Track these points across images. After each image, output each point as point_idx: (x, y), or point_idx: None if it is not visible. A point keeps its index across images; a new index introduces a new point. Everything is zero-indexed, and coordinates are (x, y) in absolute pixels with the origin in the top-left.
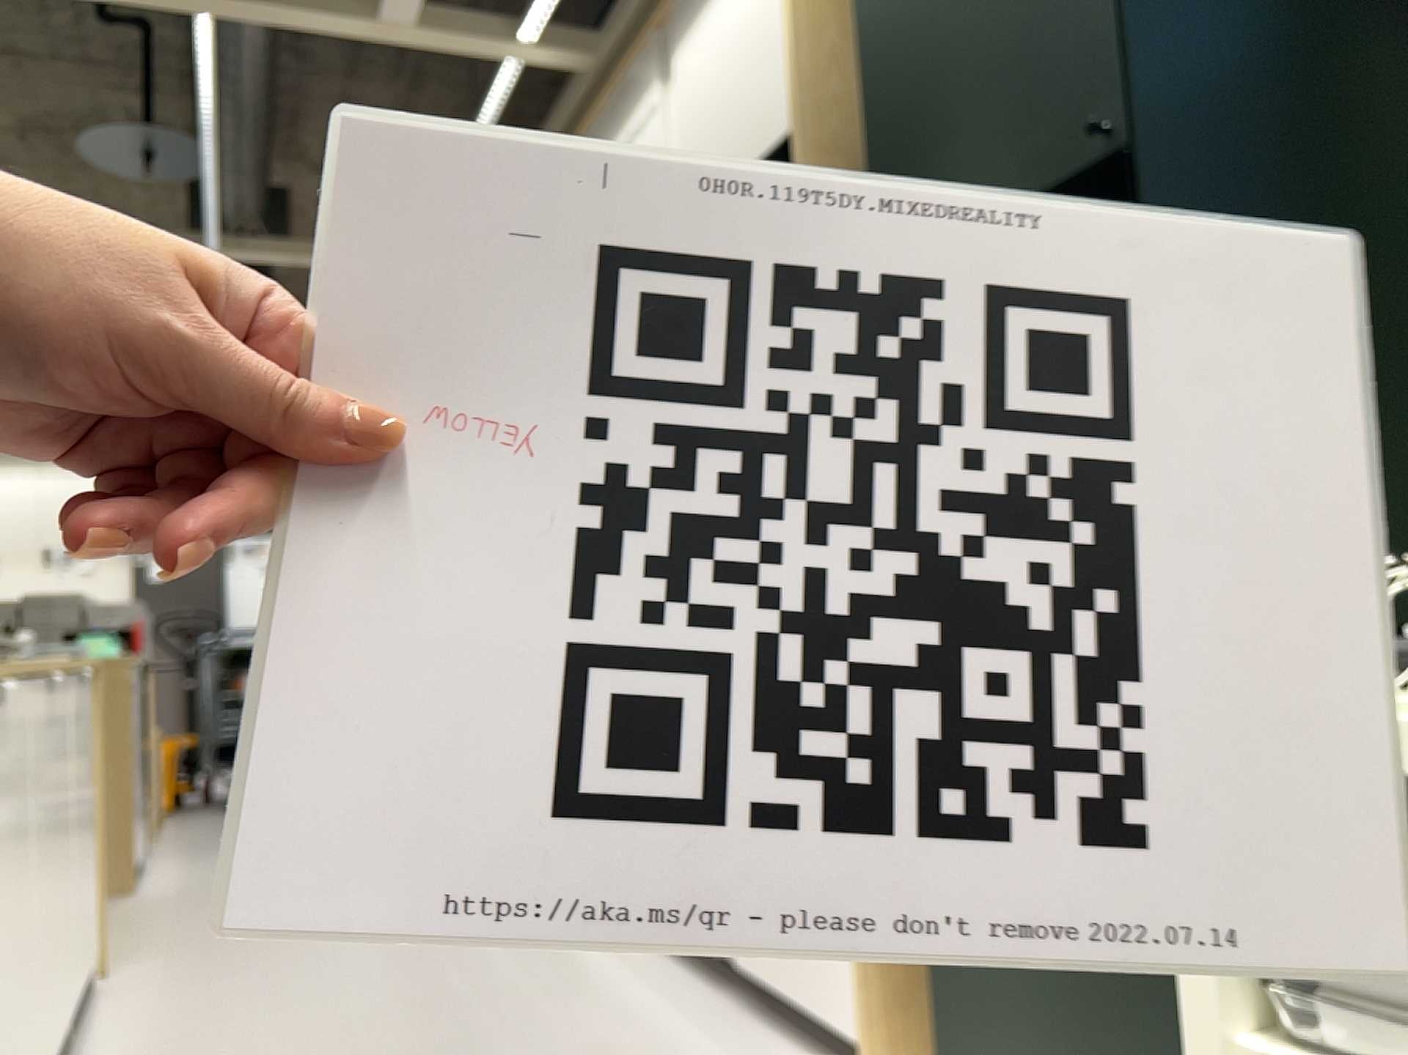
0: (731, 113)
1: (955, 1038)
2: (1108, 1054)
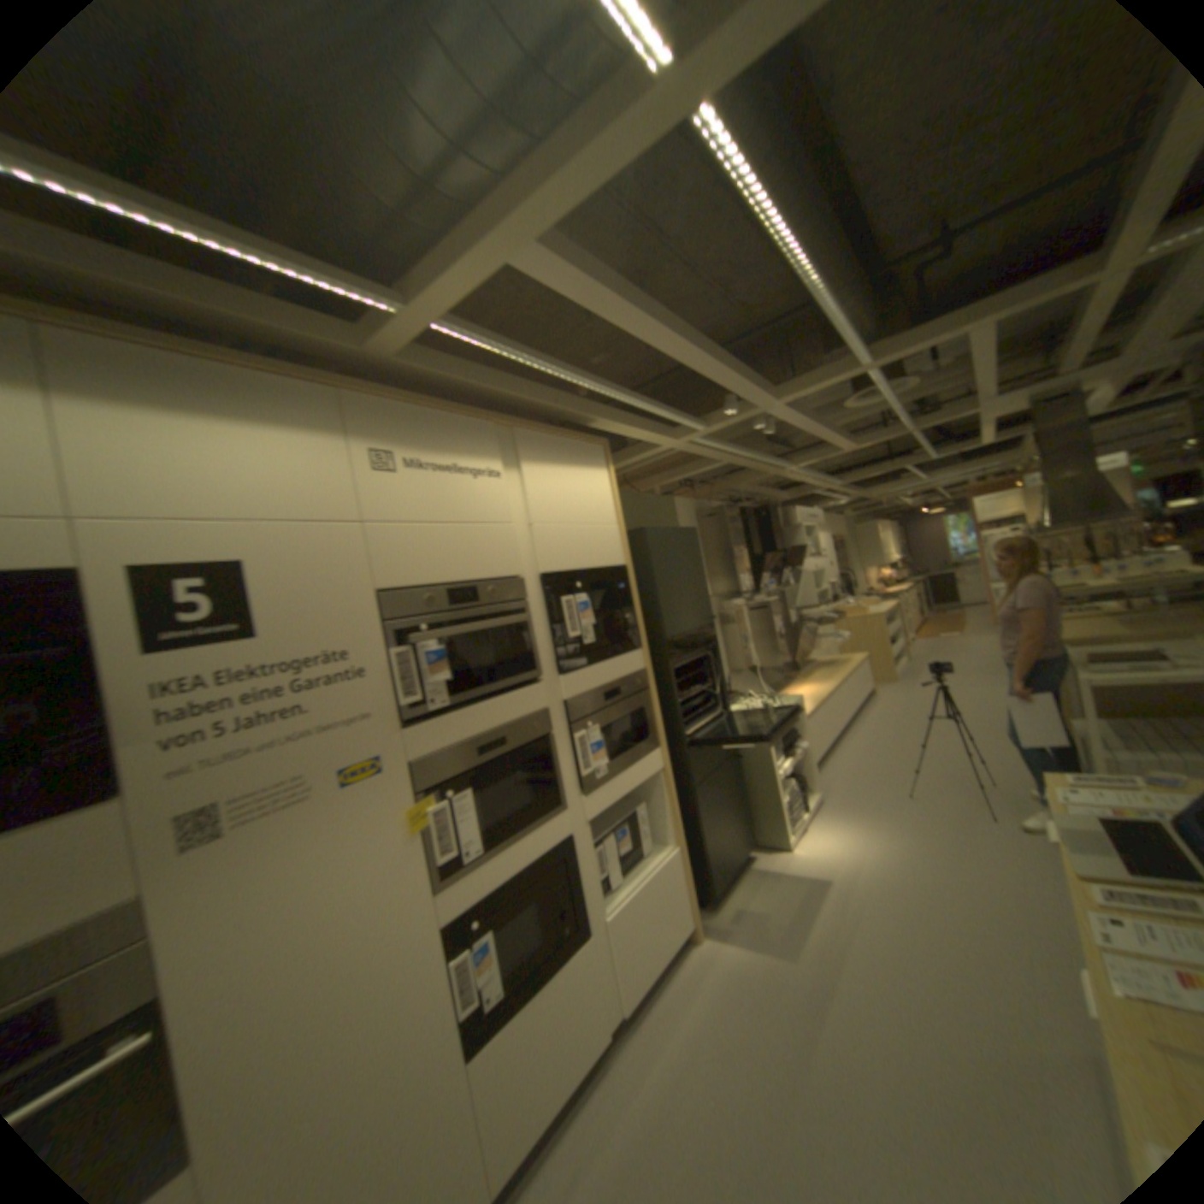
0: (582, 532)
1: (709, 879)
2: (735, 829)
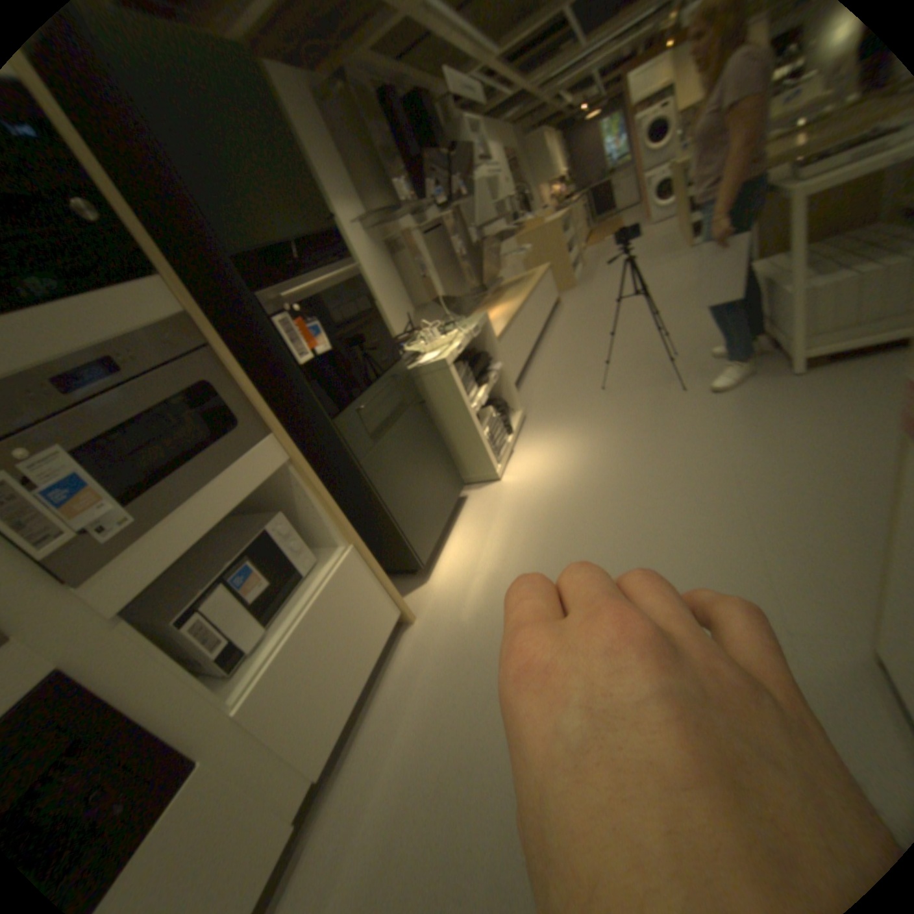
0: None
1: (409, 552)
2: (432, 483)
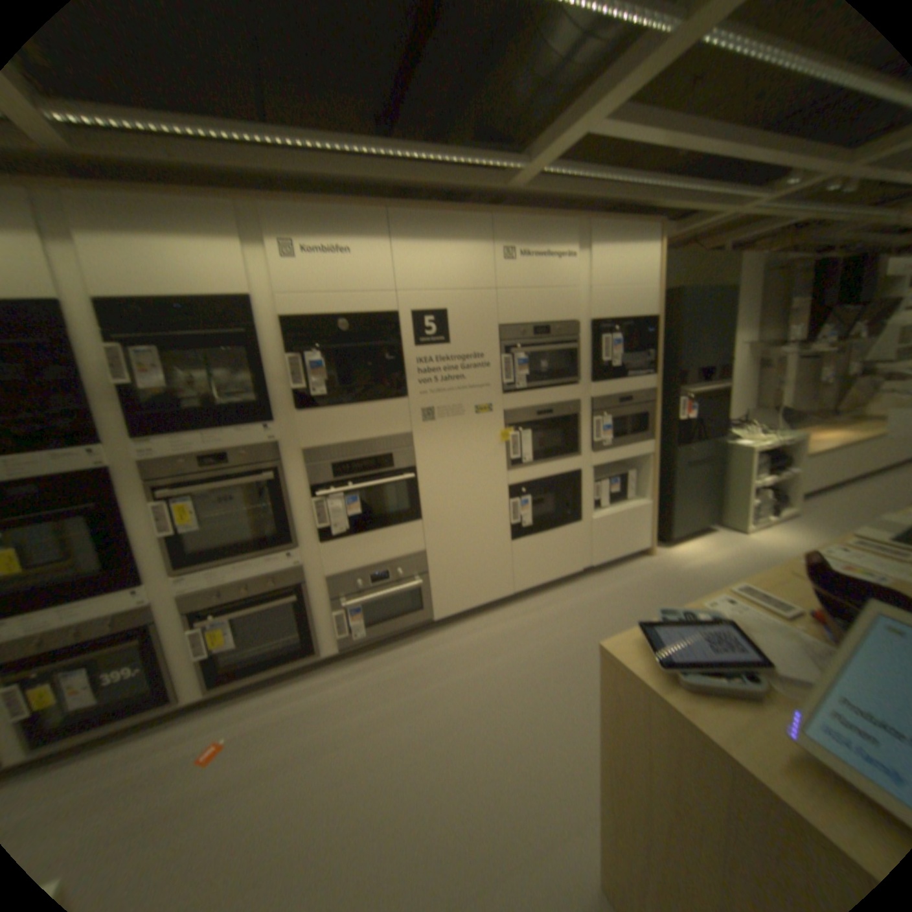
0: (626, 291)
1: (670, 526)
2: (703, 506)
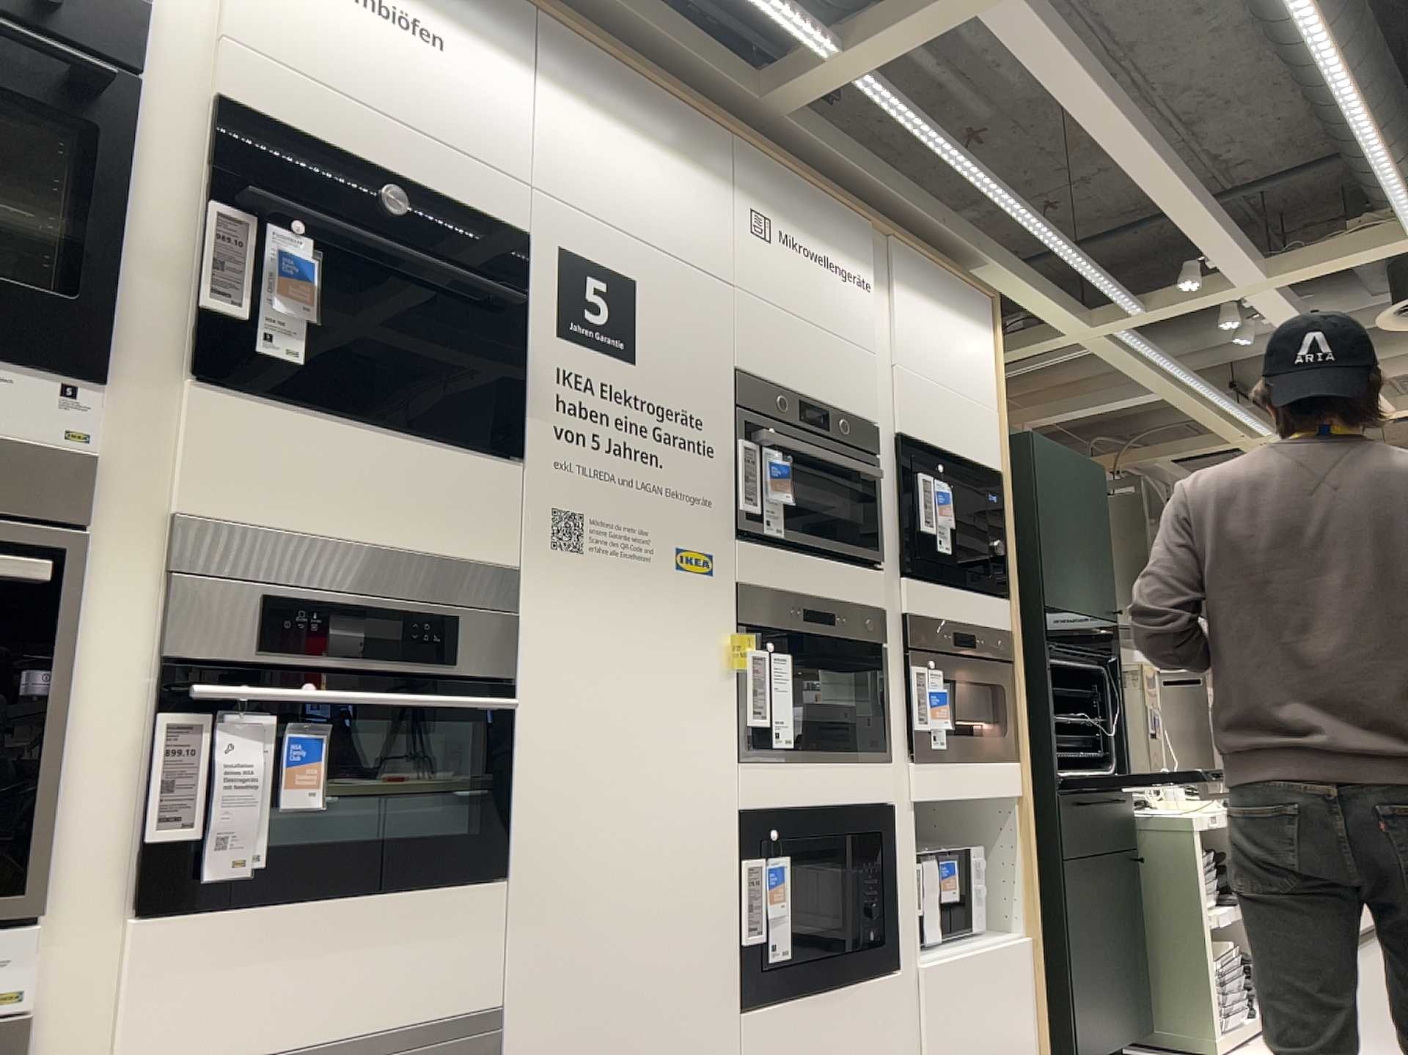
0: (950, 401)
1: (1069, 1026)
2: (1117, 973)
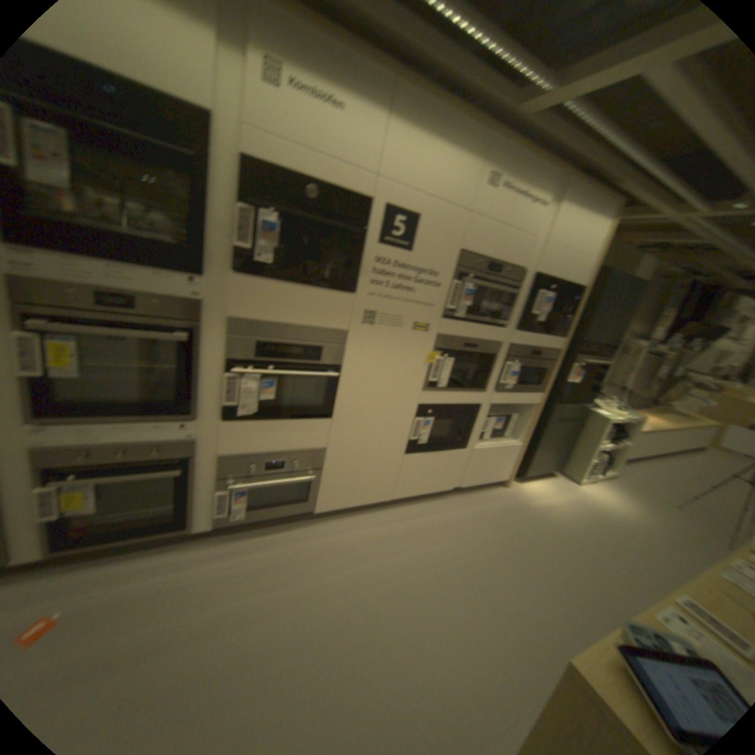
0: (574, 256)
1: (529, 467)
2: (557, 456)
